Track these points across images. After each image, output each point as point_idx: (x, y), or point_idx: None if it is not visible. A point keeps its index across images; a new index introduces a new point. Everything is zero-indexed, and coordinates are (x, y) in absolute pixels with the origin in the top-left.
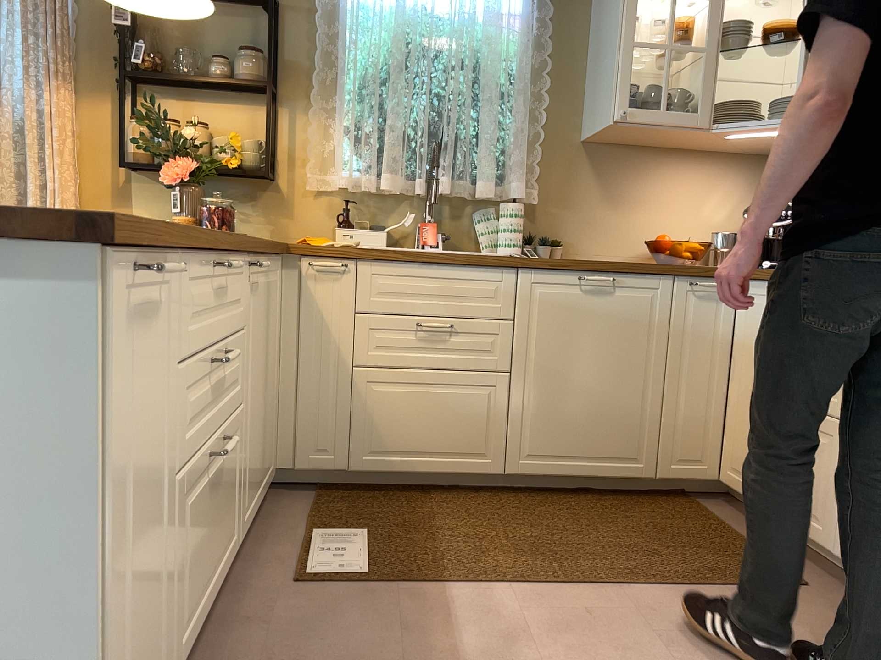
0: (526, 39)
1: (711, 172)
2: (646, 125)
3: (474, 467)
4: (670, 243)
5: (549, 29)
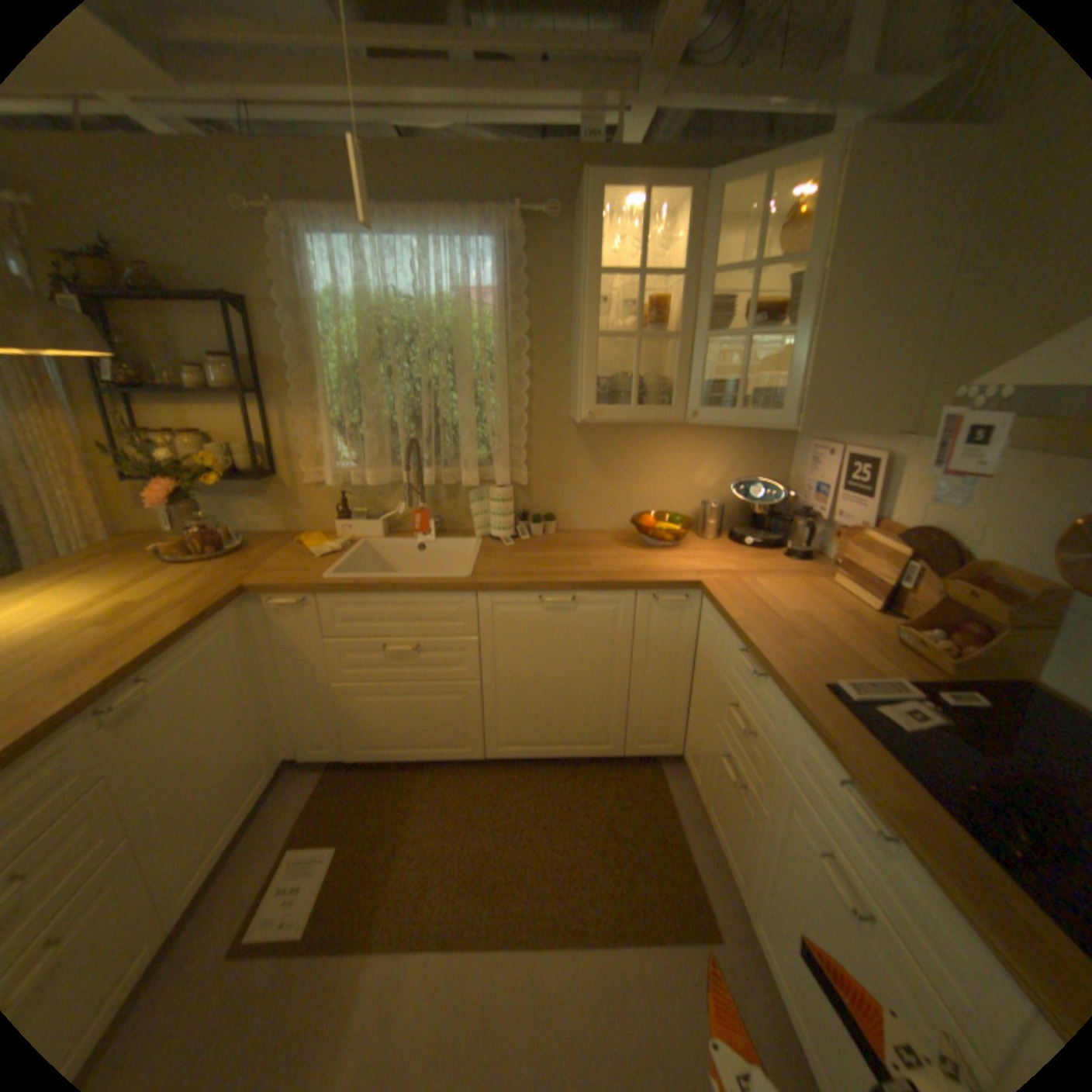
0: (499, 319)
1: (702, 440)
2: (616, 421)
3: (455, 755)
4: (652, 526)
5: (525, 304)
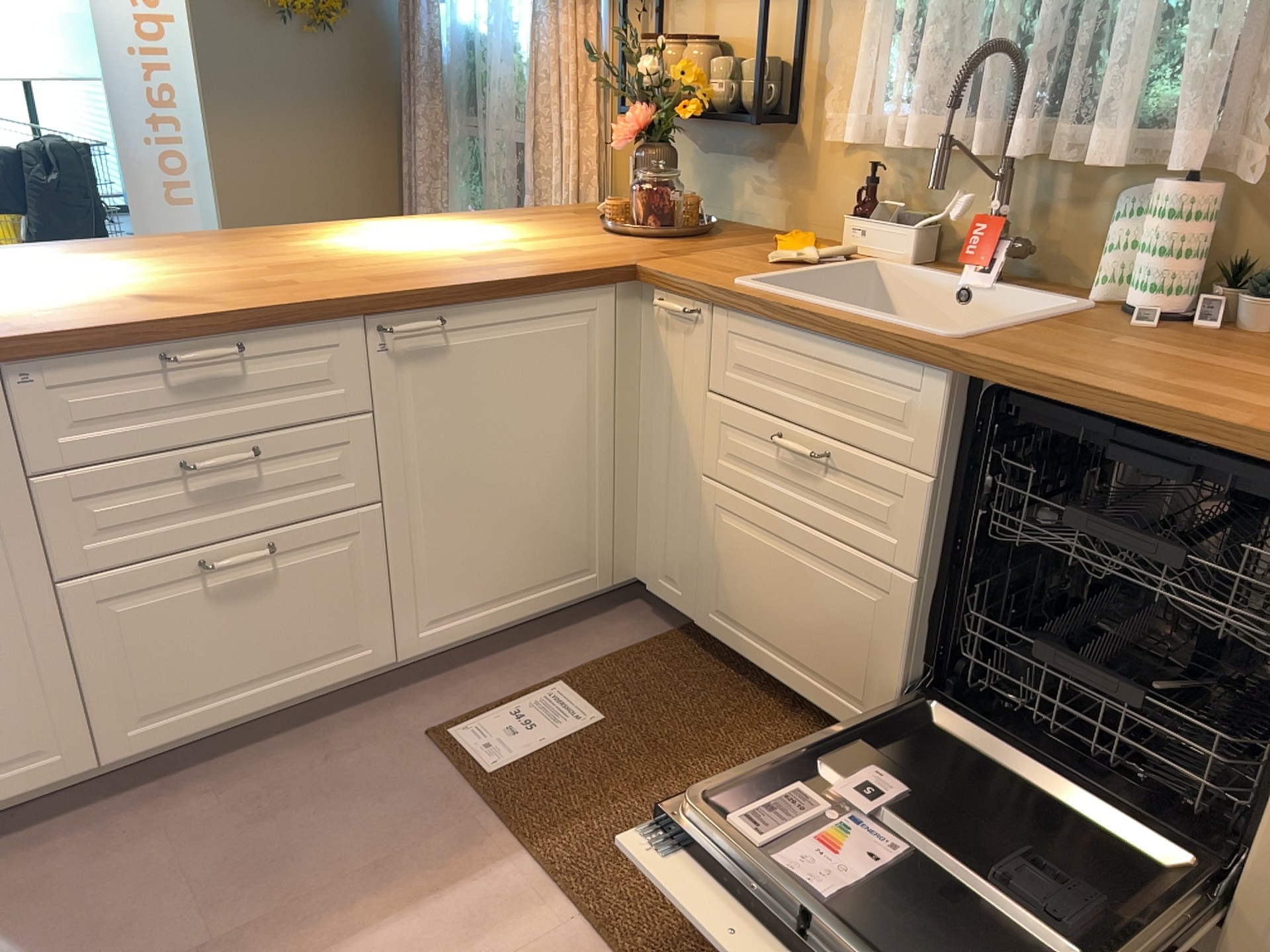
0: None
1: None
2: None
3: (843, 712)
4: None
5: None
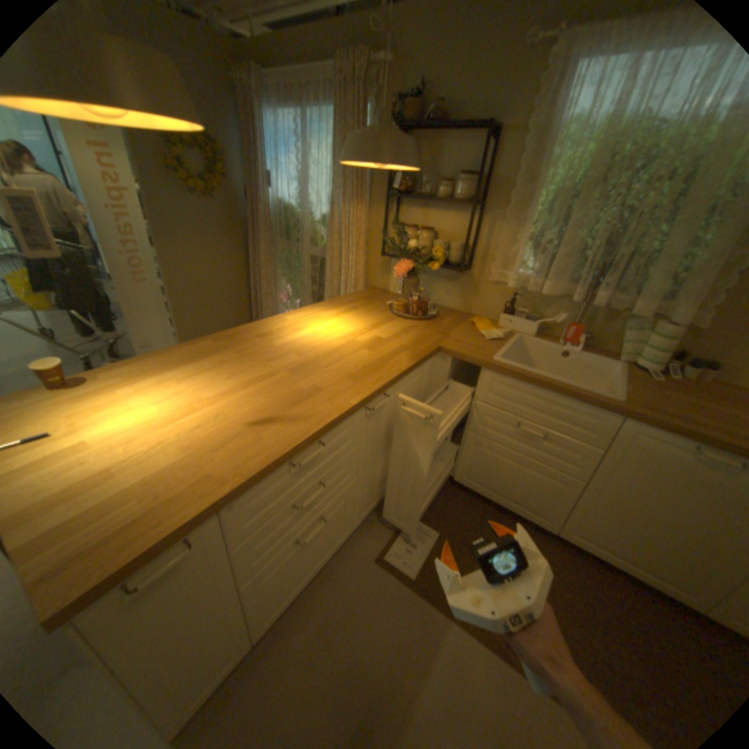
0: None
1: None
2: None
3: (535, 520)
4: None
5: None
